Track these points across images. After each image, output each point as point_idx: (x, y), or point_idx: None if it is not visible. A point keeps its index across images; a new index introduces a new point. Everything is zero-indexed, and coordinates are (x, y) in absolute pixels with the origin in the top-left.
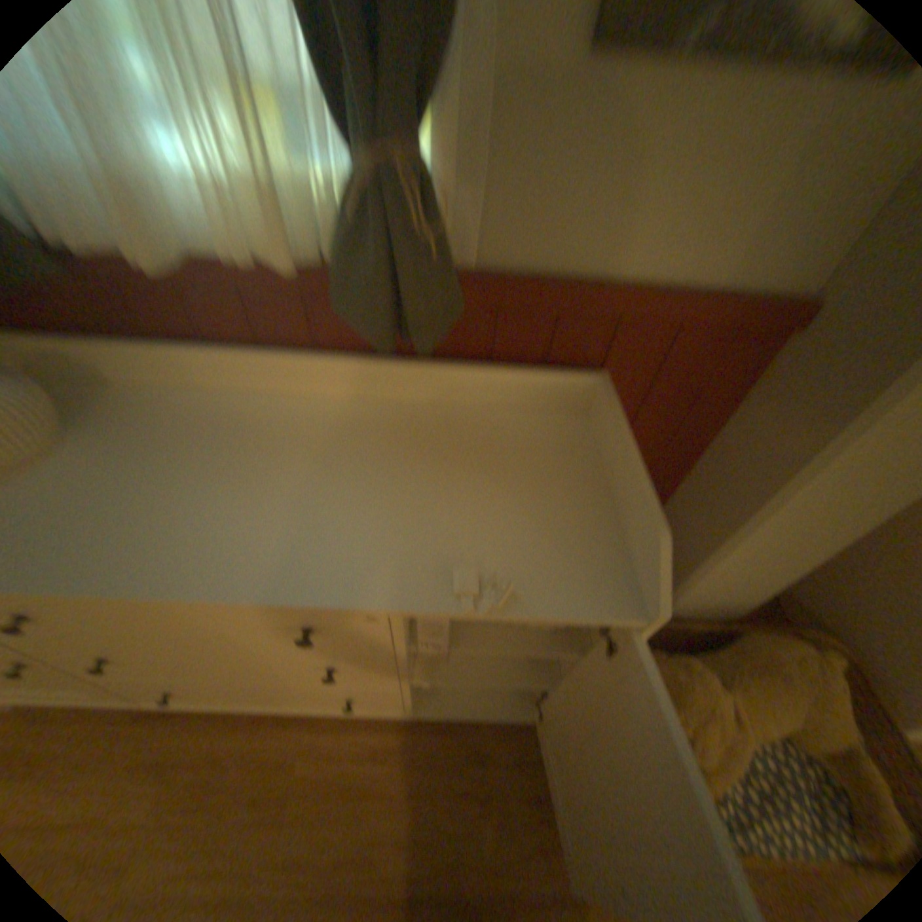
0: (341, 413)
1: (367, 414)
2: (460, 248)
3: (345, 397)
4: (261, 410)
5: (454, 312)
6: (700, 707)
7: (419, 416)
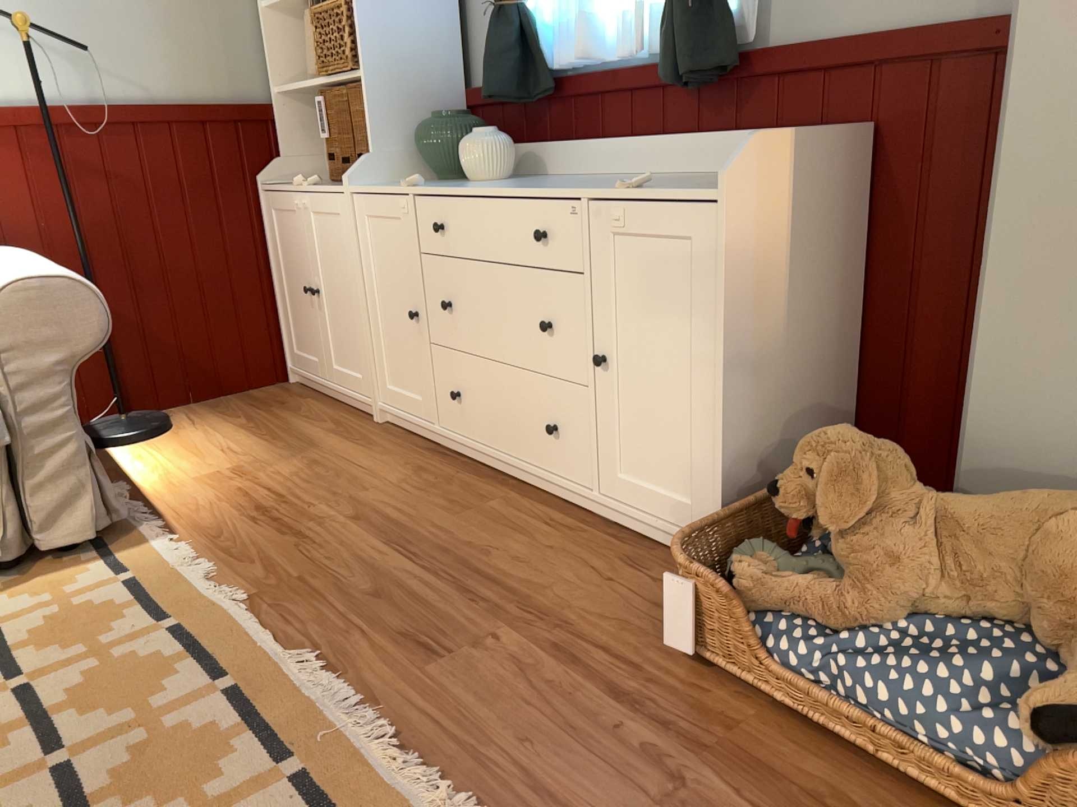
0: (652, 176)
1: (668, 176)
2: (745, 37)
3: (664, 174)
4: (607, 177)
5: (710, 60)
6: (845, 447)
7: (703, 176)
